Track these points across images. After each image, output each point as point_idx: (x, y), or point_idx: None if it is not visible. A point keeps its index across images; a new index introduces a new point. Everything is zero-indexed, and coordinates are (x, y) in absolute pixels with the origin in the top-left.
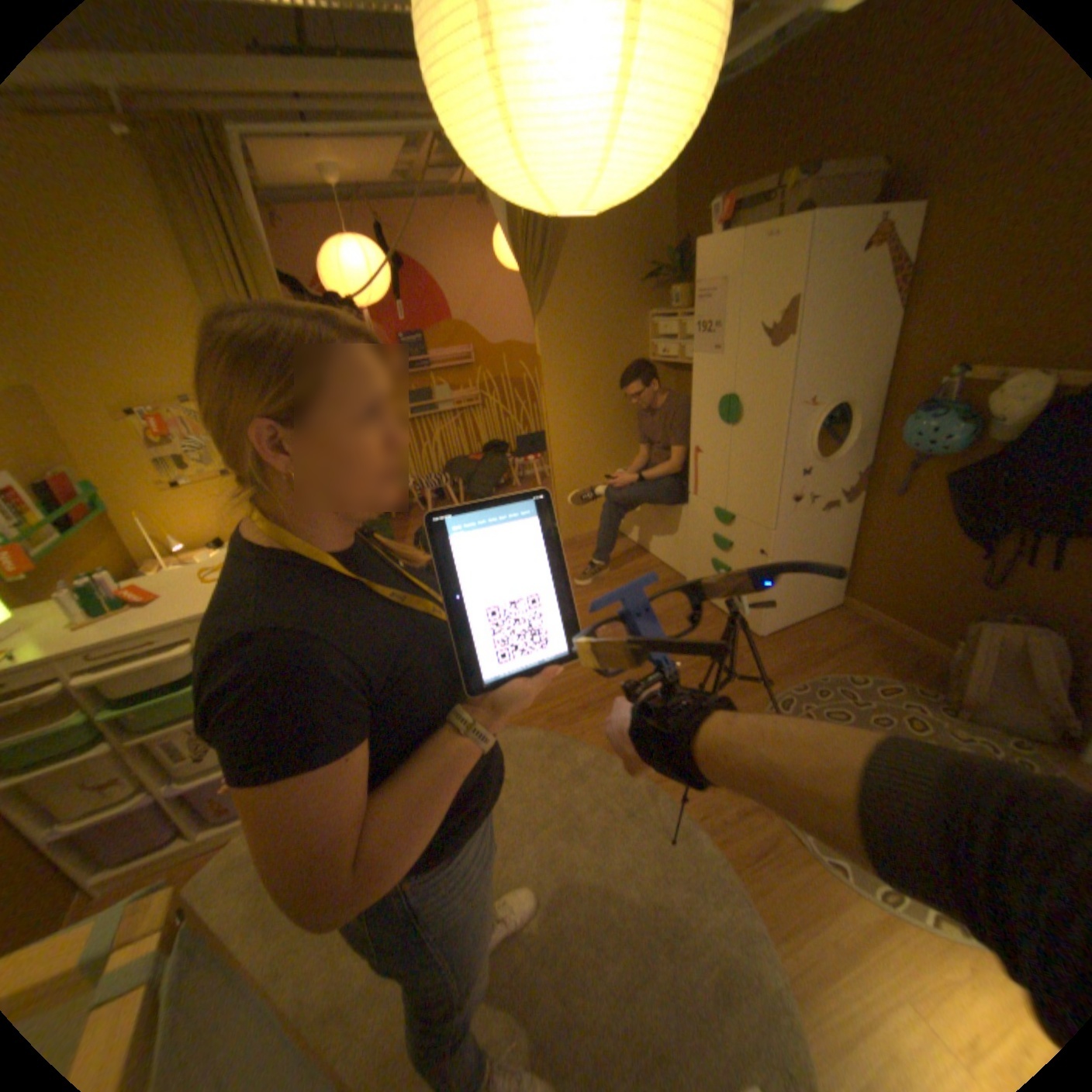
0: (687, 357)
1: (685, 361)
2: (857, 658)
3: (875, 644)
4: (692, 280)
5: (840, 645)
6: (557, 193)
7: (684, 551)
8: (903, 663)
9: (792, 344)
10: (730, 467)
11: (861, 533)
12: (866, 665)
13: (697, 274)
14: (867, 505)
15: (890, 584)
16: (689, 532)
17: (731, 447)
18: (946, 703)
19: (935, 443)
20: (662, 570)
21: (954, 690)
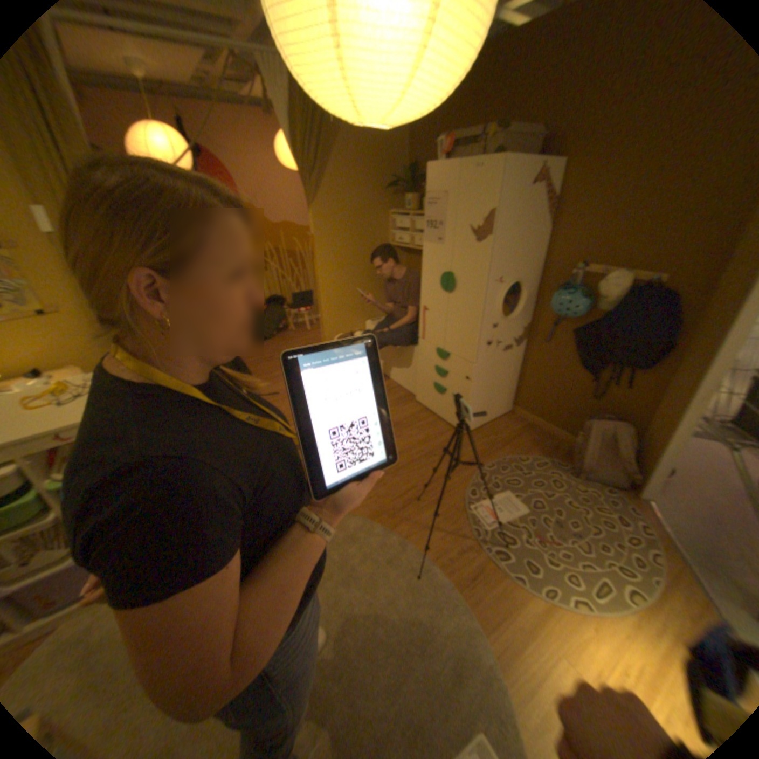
0: (415, 244)
1: (412, 247)
2: (521, 444)
3: (530, 435)
4: (418, 192)
5: (511, 437)
6: (355, 109)
7: (413, 378)
8: (546, 446)
9: (489, 241)
10: (446, 321)
11: (522, 366)
12: (526, 448)
13: (421, 188)
14: (526, 348)
15: (539, 398)
16: (417, 364)
17: (447, 308)
18: (571, 470)
19: (566, 310)
20: (398, 391)
21: (574, 461)
